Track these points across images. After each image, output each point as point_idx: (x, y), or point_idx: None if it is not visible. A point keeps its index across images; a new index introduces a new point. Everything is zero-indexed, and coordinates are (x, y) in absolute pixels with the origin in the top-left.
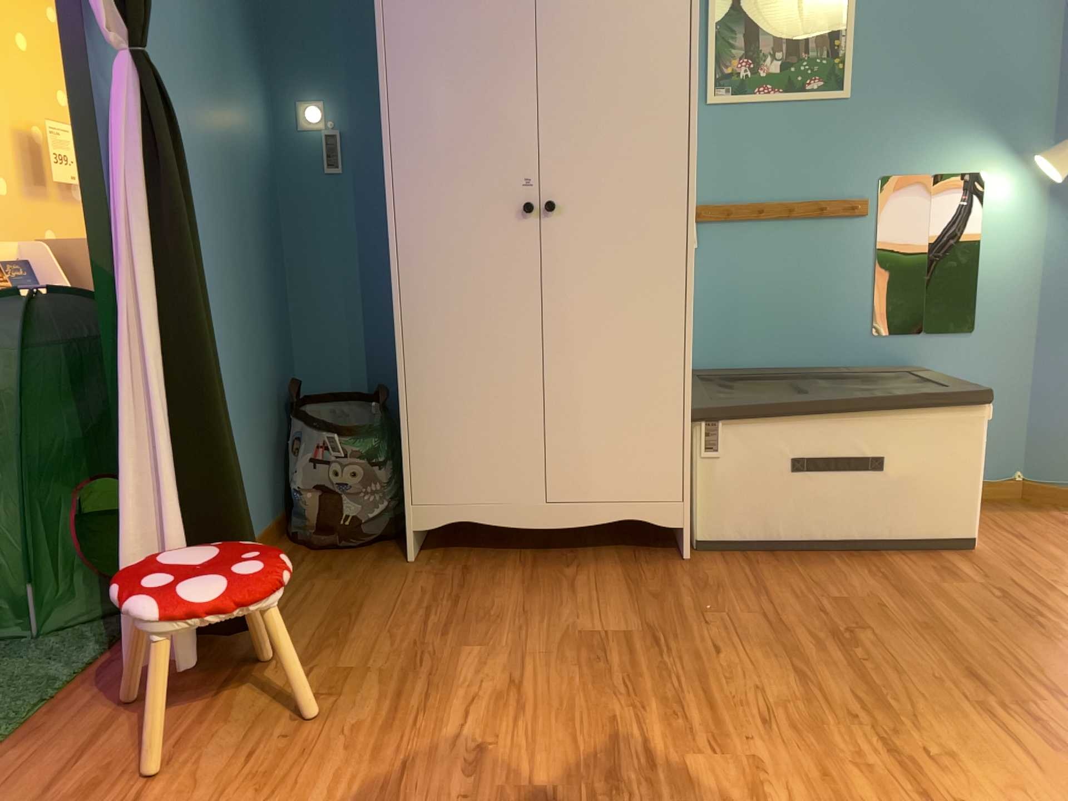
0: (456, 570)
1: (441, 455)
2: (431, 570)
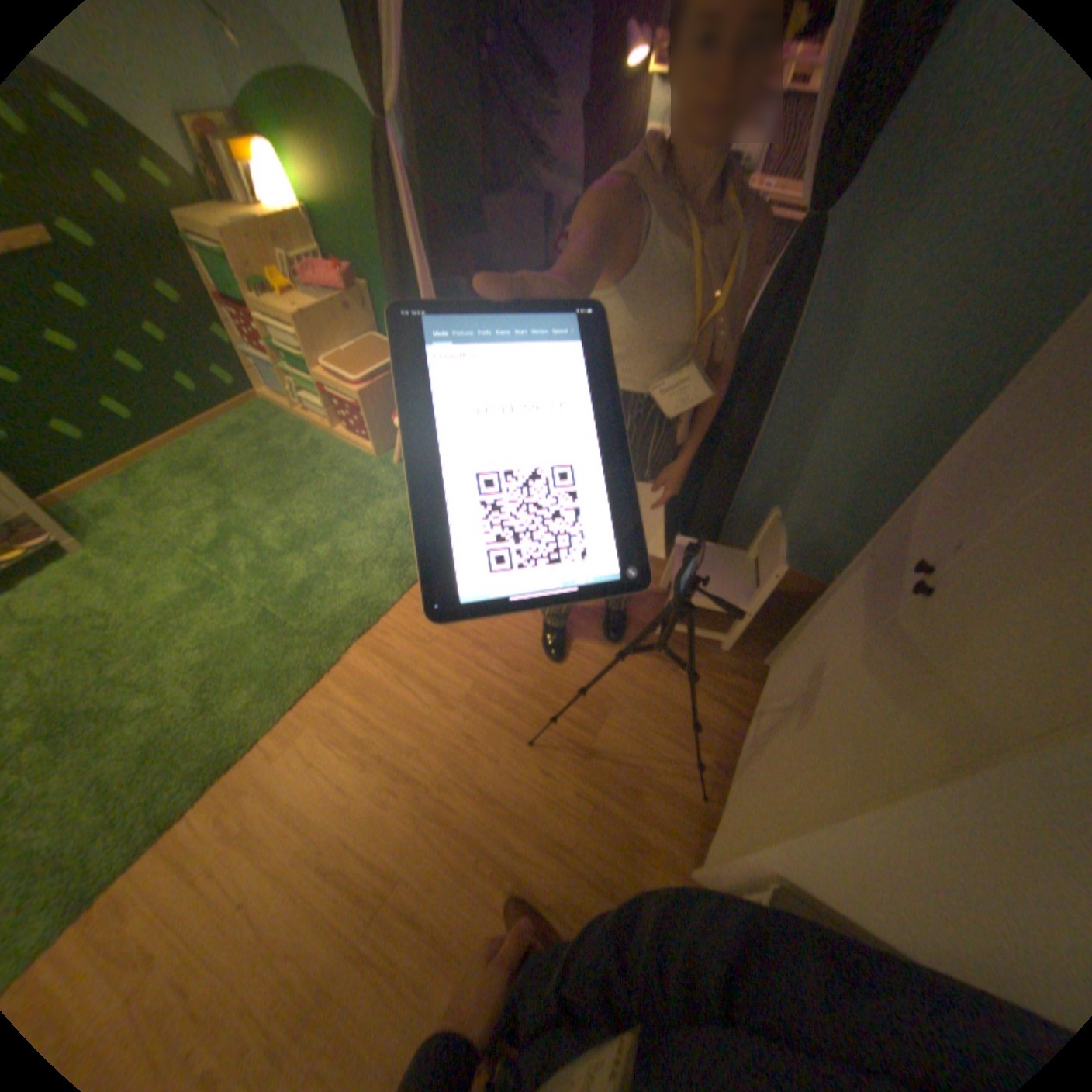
0: (736, 688)
1: (793, 648)
2: (742, 673)
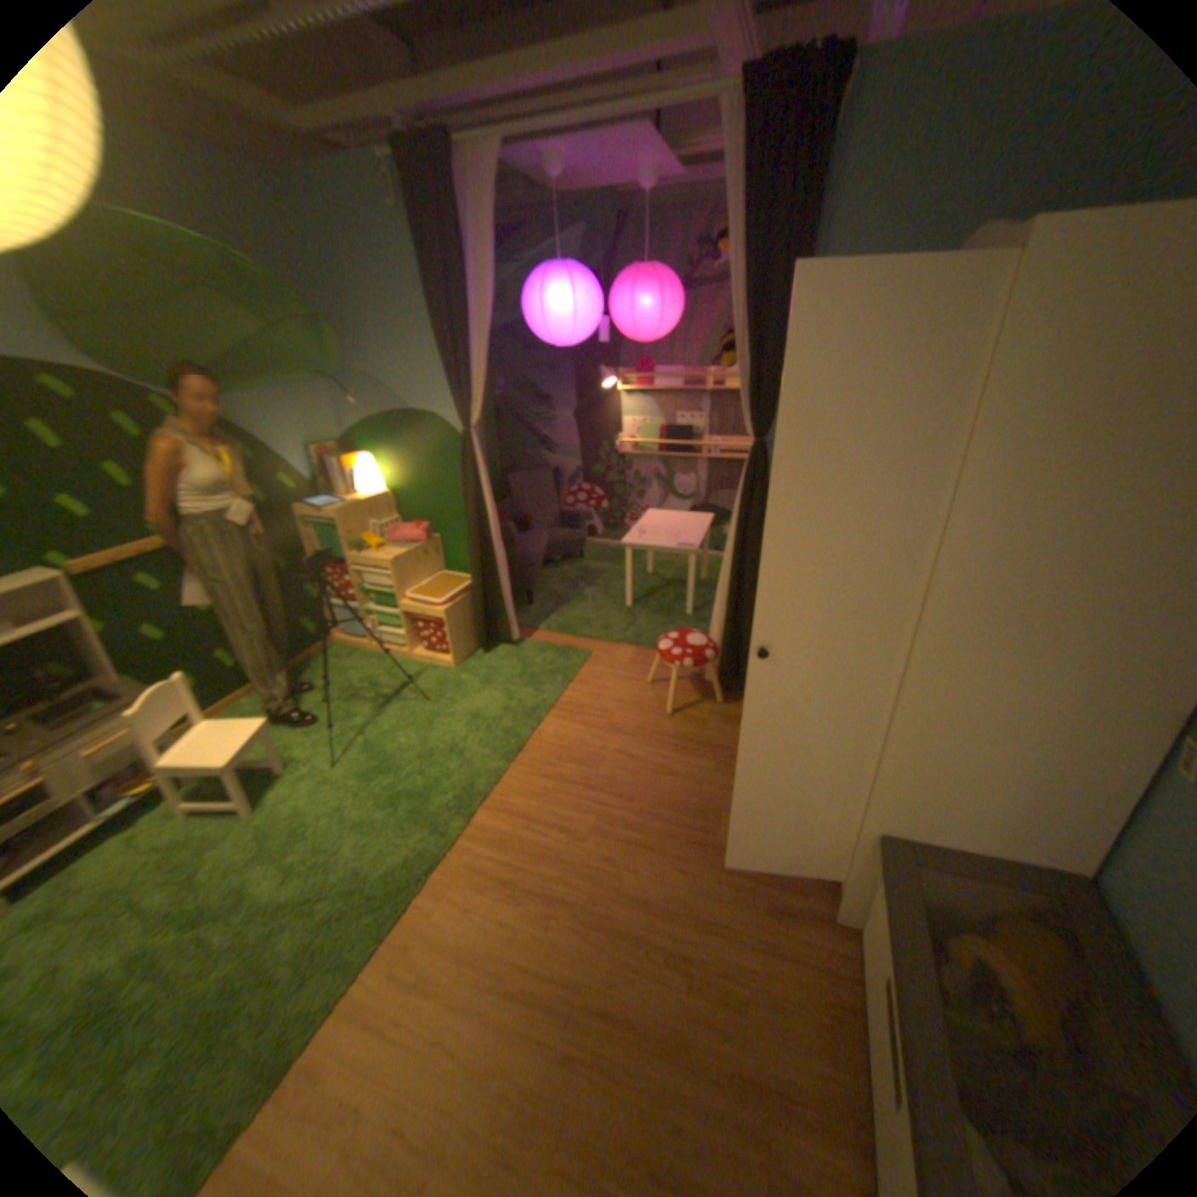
0: None
1: None
2: None
